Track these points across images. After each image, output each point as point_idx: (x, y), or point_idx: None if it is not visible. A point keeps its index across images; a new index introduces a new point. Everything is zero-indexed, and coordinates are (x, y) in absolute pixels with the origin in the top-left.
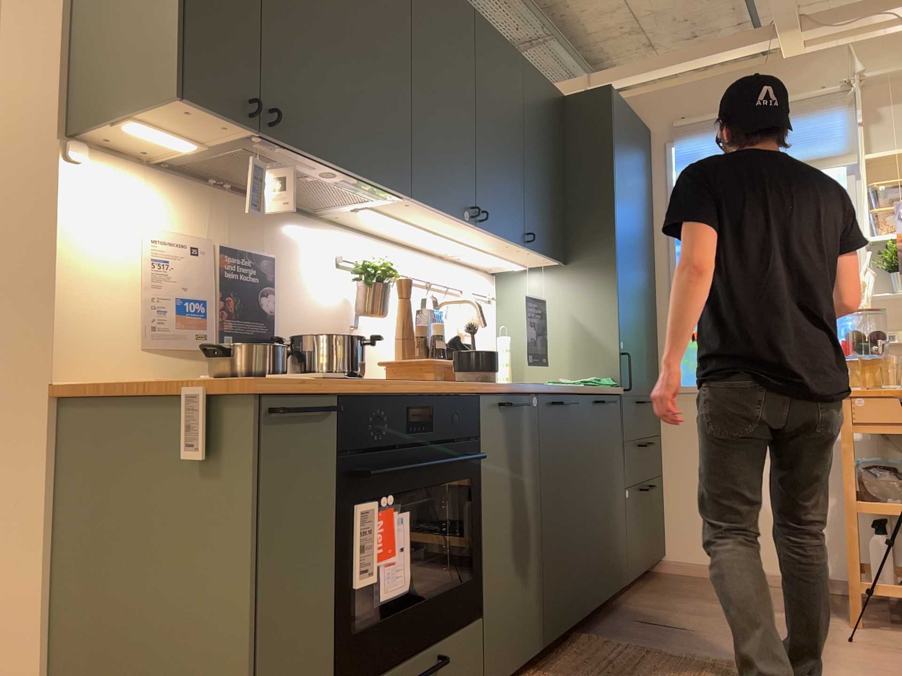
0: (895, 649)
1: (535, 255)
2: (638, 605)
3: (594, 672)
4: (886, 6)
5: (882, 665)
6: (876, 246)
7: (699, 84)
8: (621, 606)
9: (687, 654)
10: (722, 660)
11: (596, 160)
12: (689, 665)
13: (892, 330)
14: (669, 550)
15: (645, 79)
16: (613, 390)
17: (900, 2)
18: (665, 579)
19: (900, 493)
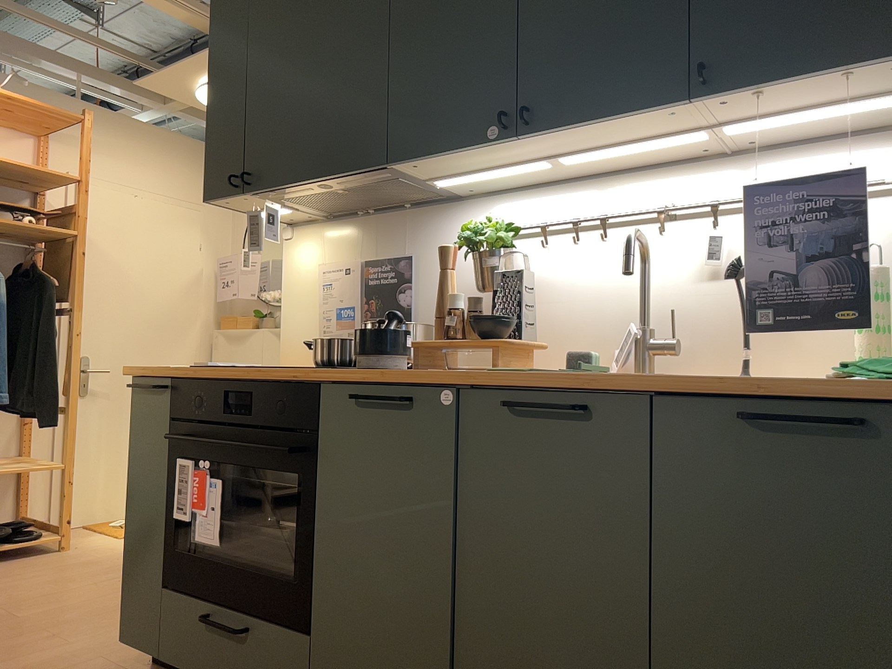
0: None
1: (796, 87)
2: None
3: None
4: None
5: None
6: None
7: None
8: None
9: None
10: None
11: None
12: None
13: None
14: None
15: None
16: (847, 389)
17: None
18: None
19: None
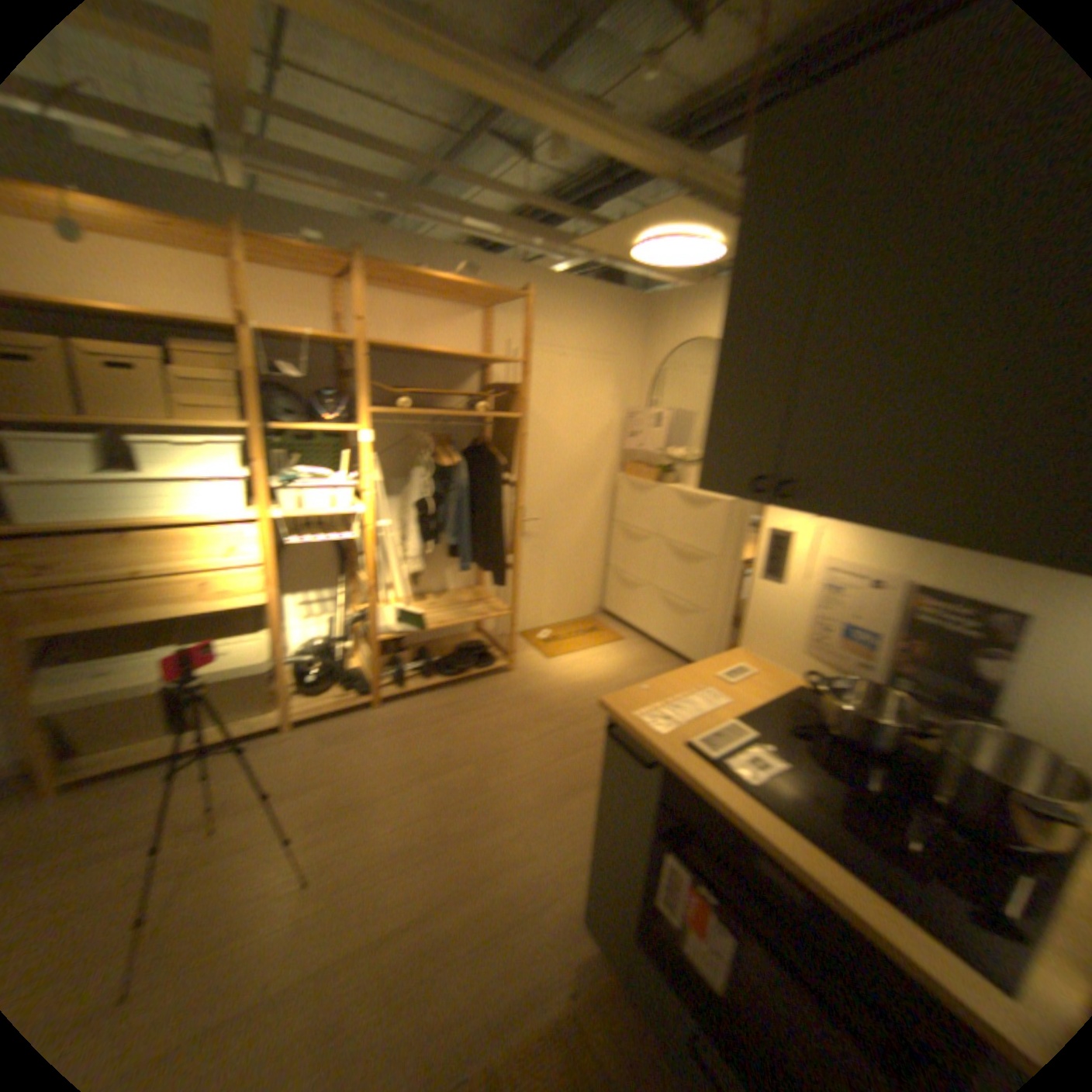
0: None
1: None
2: None
3: None
4: None
5: None
6: None
7: None
8: None
9: None
10: None
11: None
12: None
13: None
14: None
15: None
16: None
17: None
18: None
19: None
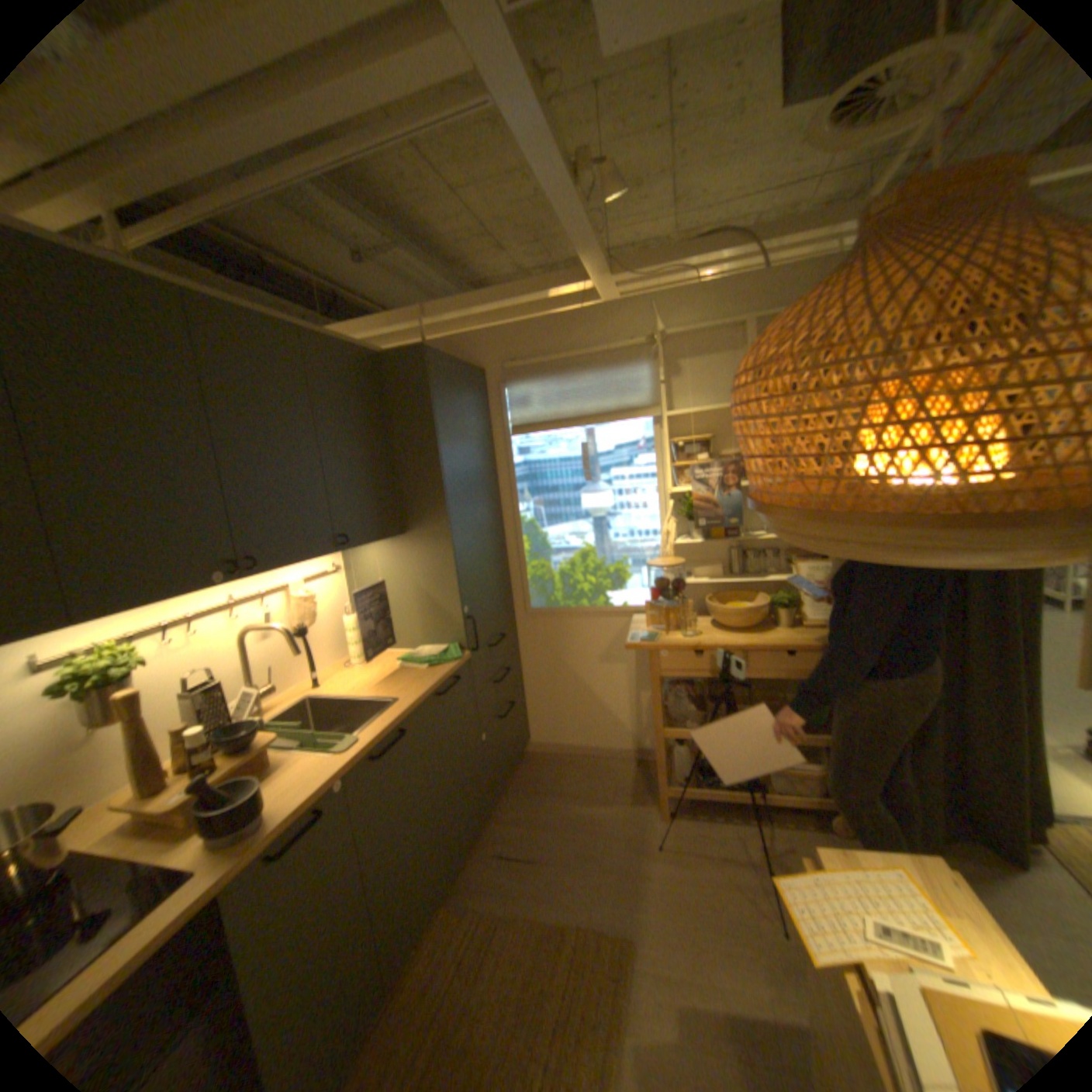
0: (691, 856)
1: (360, 545)
2: (500, 825)
3: (438, 997)
4: (687, 253)
5: (681, 894)
6: (679, 491)
7: (526, 324)
8: (486, 830)
9: (528, 924)
10: (558, 922)
11: (420, 428)
12: (526, 952)
13: (691, 566)
14: (532, 737)
15: (477, 312)
16: (454, 670)
17: (698, 251)
18: (528, 768)
19: (695, 721)
